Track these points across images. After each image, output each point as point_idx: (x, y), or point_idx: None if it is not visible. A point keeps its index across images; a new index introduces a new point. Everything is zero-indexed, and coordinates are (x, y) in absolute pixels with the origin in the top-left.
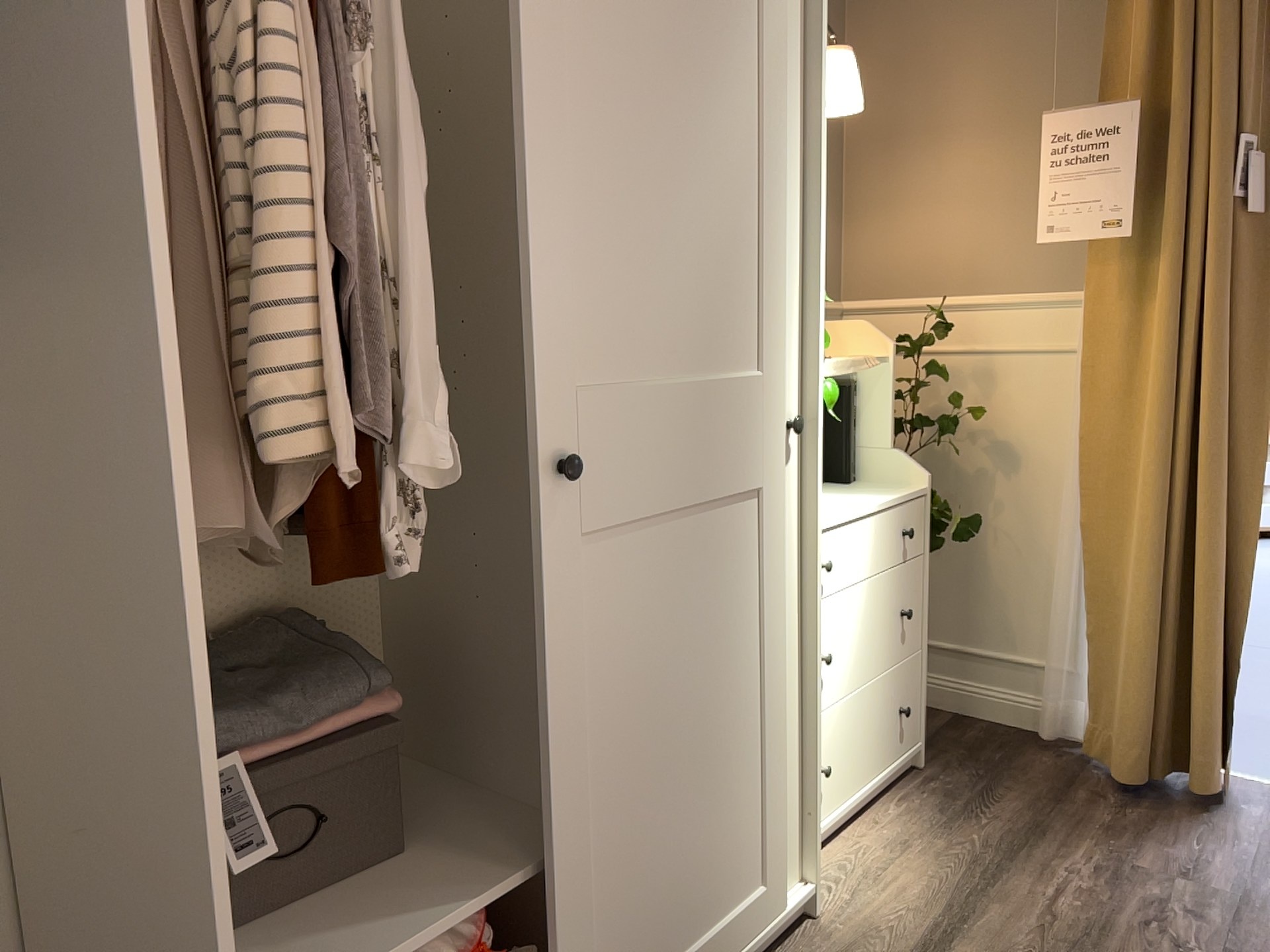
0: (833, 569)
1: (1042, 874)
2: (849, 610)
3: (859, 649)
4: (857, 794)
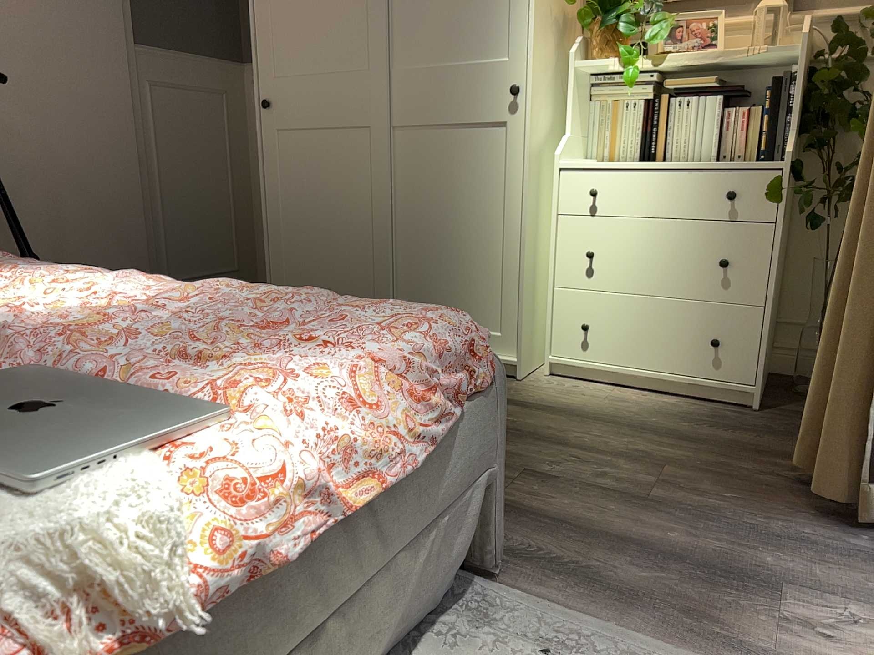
0: (594, 194)
1: (619, 436)
2: (630, 233)
3: (644, 265)
4: (635, 369)
